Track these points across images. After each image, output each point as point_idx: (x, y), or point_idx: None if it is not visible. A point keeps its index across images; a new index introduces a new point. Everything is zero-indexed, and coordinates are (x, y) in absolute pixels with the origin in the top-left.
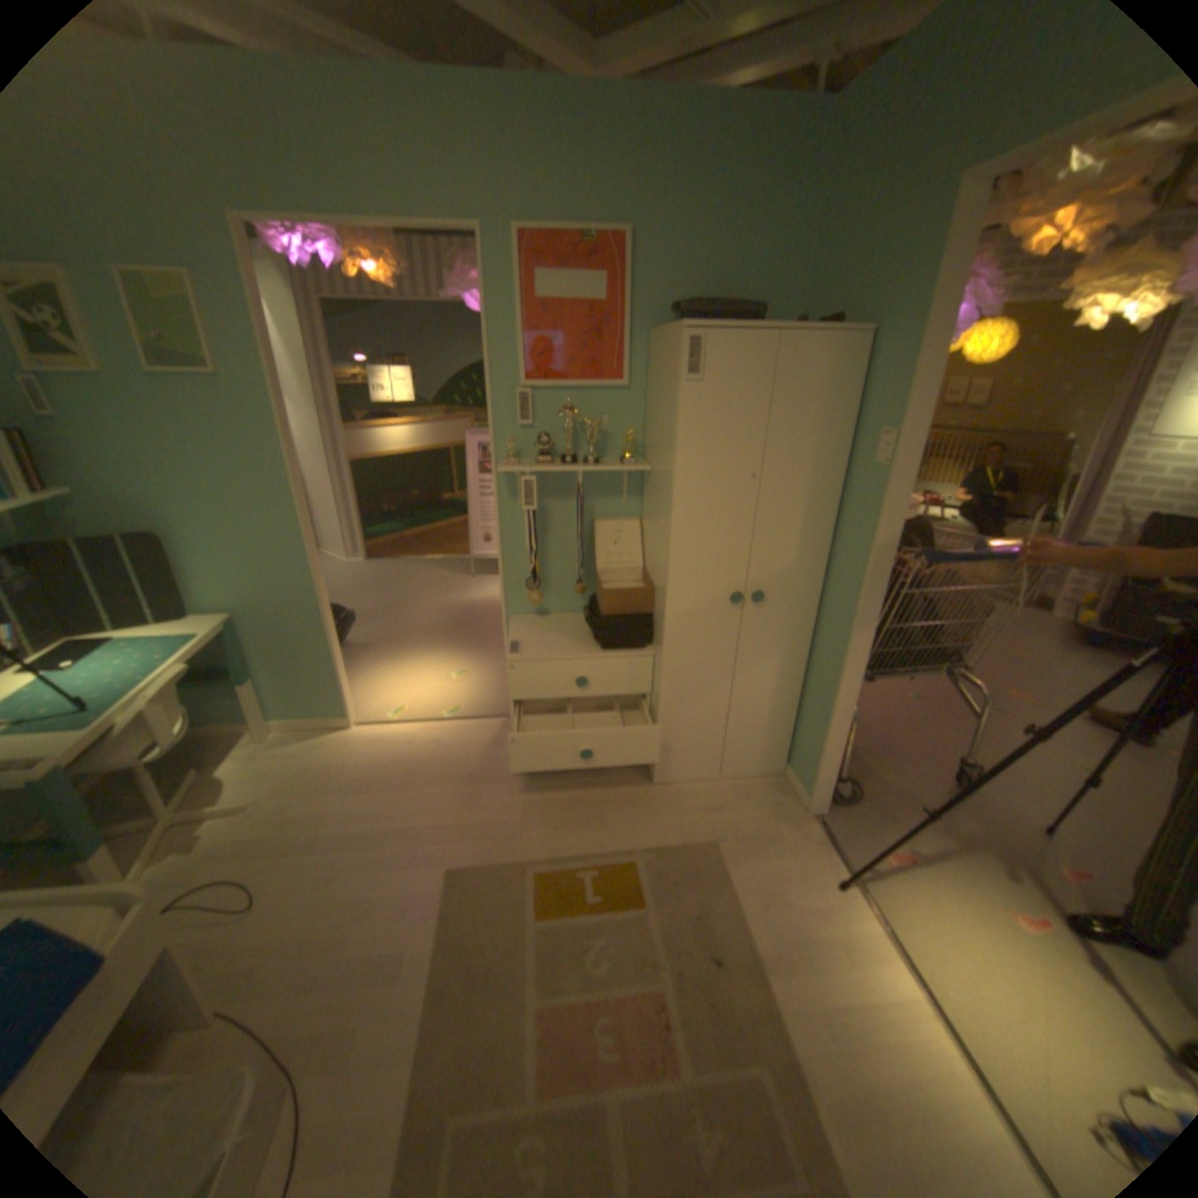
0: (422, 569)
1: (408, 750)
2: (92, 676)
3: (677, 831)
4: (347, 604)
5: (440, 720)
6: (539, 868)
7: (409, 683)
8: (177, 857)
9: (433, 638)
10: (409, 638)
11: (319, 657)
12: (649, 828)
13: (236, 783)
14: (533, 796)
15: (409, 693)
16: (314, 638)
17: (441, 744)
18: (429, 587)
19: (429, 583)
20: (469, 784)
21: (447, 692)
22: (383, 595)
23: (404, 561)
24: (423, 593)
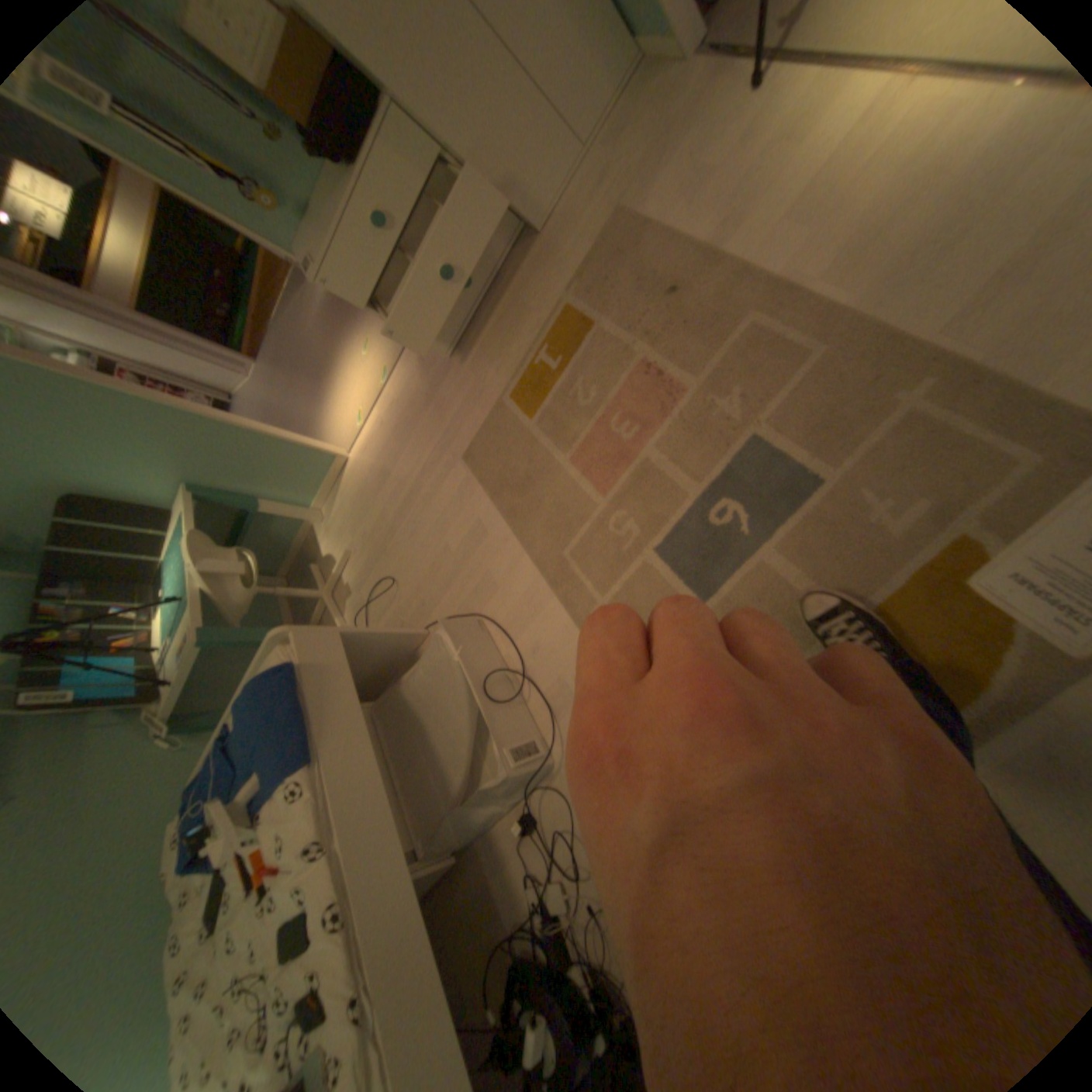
0: (280, 315)
1: (382, 426)
2: (168, 582)
3: (580, 238)
4: (274, 398)
5: (380, 387)
6: (507, 388)
7: (346, 391)
8: (346, 598)
9: (330, 347)
10: (319, 367)
11: (260, 441)
12: (557, 266)
13: (332, 545)
14: (469, 353)
15: (351, 396)
16: (236, 435)
17: (394, 398)
18: (295, 319)
19: (292, 317)
20: (429, 398)
21: (368, 366)
22: (282, 364)
23: (268, 326)
24: (296, 328)
